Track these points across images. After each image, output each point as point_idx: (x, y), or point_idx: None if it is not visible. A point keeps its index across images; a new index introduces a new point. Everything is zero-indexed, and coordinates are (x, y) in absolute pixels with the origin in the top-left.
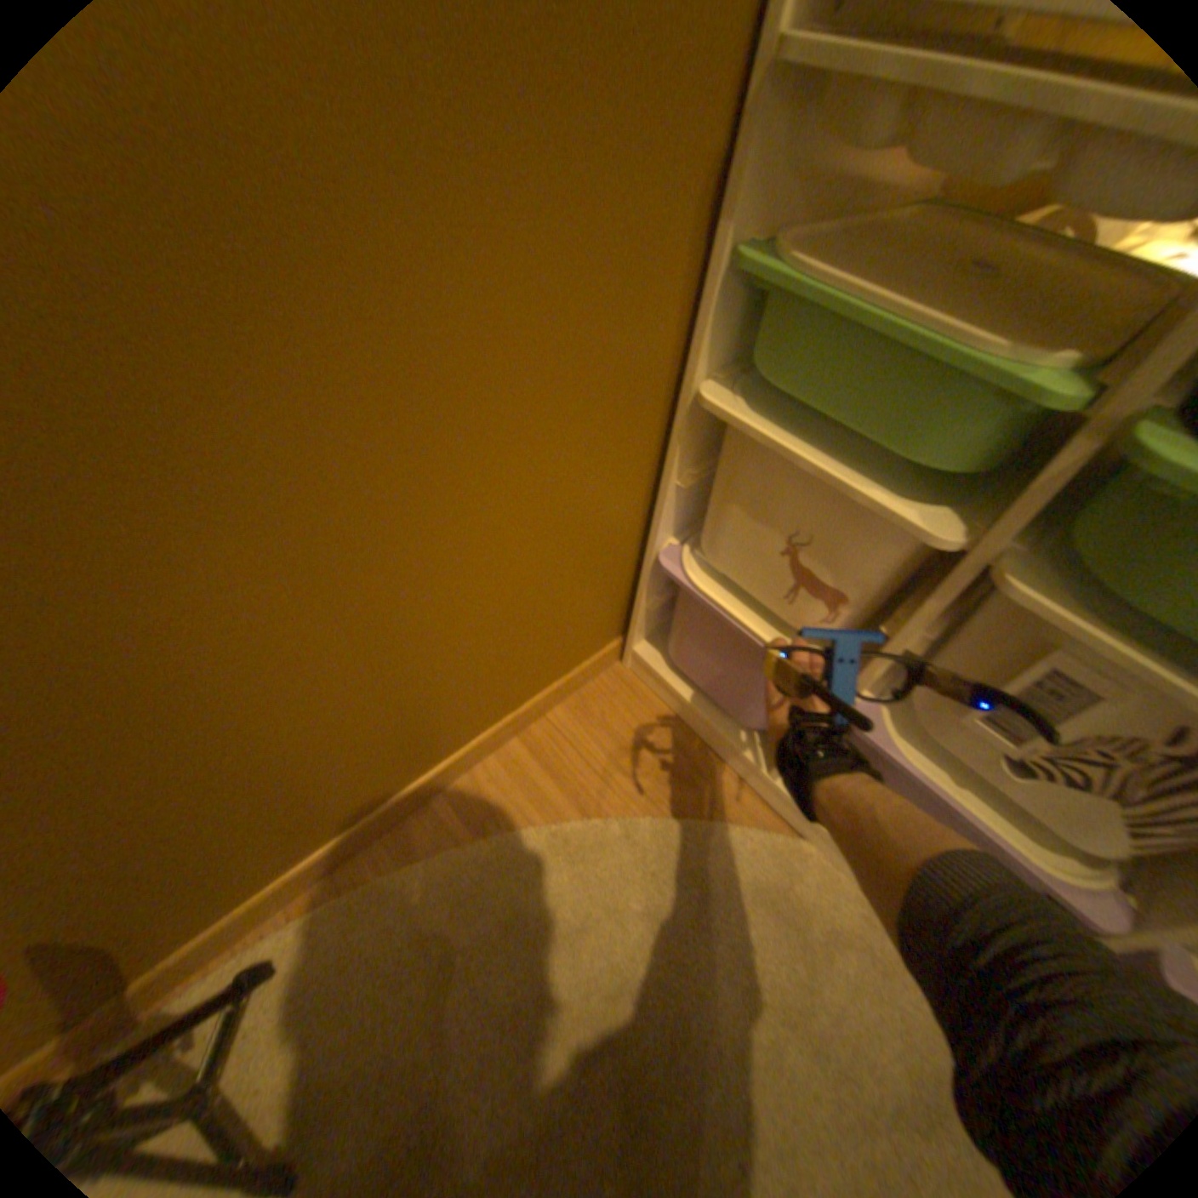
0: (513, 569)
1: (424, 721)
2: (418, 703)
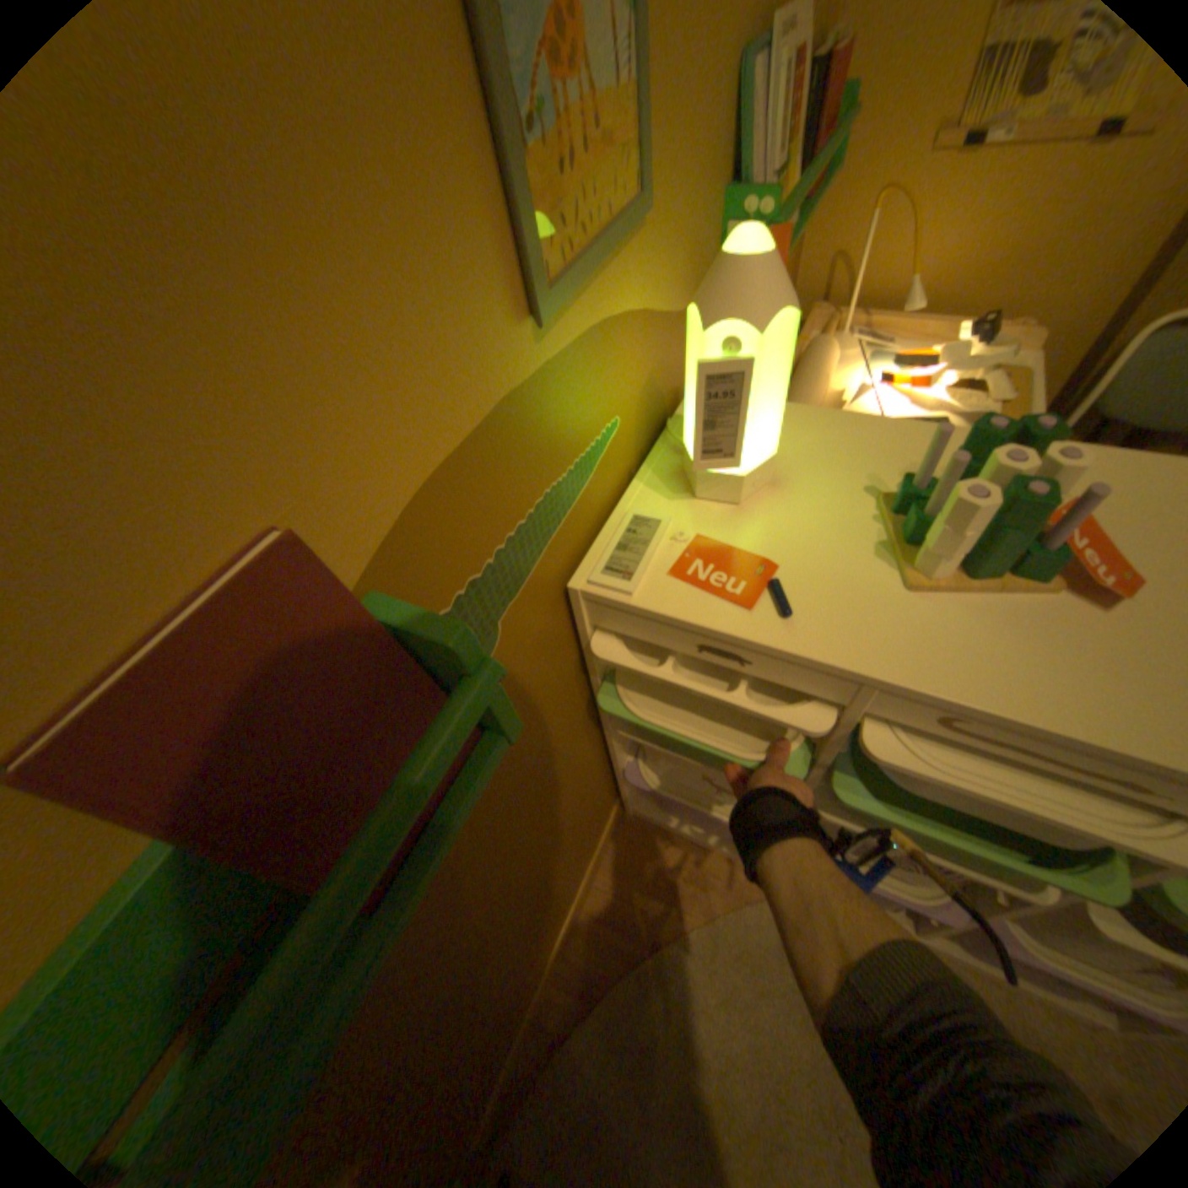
0: (547, 867)
1: (528, 969)
2: (523, 967)
